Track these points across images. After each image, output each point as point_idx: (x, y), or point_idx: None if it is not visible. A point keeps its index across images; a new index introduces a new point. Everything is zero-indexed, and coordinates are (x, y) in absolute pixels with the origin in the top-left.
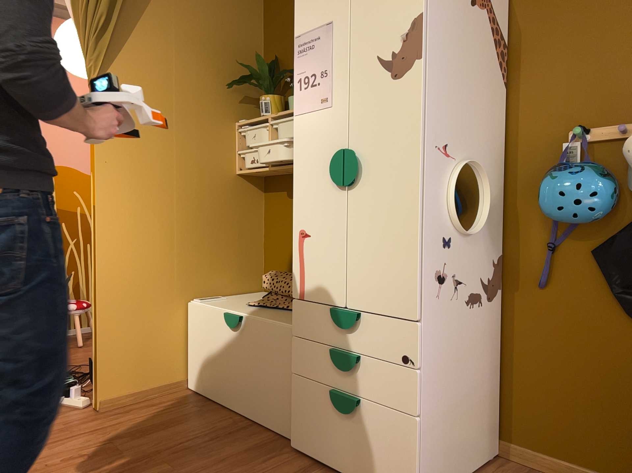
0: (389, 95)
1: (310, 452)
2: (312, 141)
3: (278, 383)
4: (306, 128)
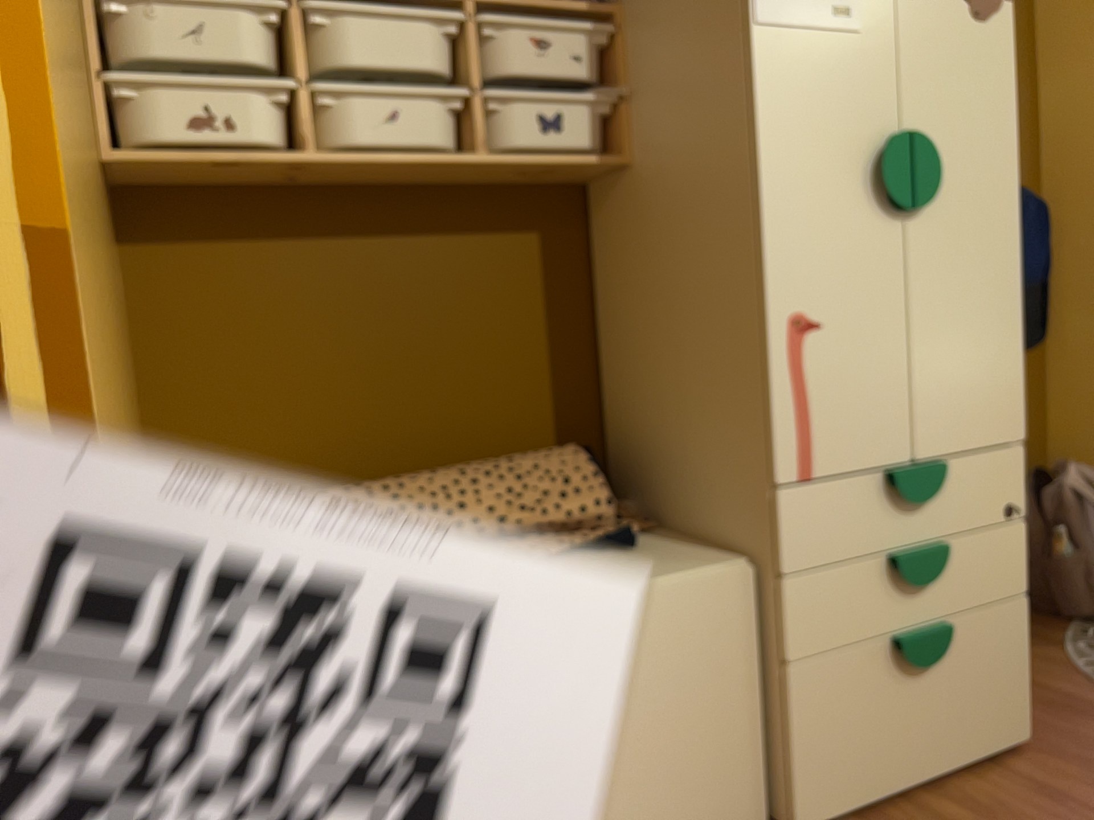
0: (970, 44)
1: (850, 804)
2: (814, 100)
3: (708, 724)
4: (796, 66)
